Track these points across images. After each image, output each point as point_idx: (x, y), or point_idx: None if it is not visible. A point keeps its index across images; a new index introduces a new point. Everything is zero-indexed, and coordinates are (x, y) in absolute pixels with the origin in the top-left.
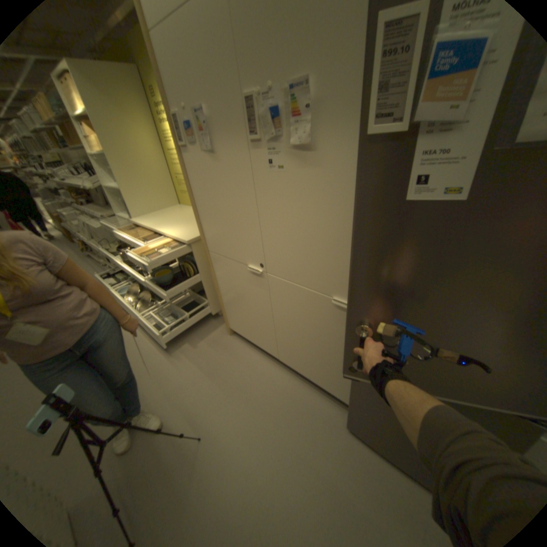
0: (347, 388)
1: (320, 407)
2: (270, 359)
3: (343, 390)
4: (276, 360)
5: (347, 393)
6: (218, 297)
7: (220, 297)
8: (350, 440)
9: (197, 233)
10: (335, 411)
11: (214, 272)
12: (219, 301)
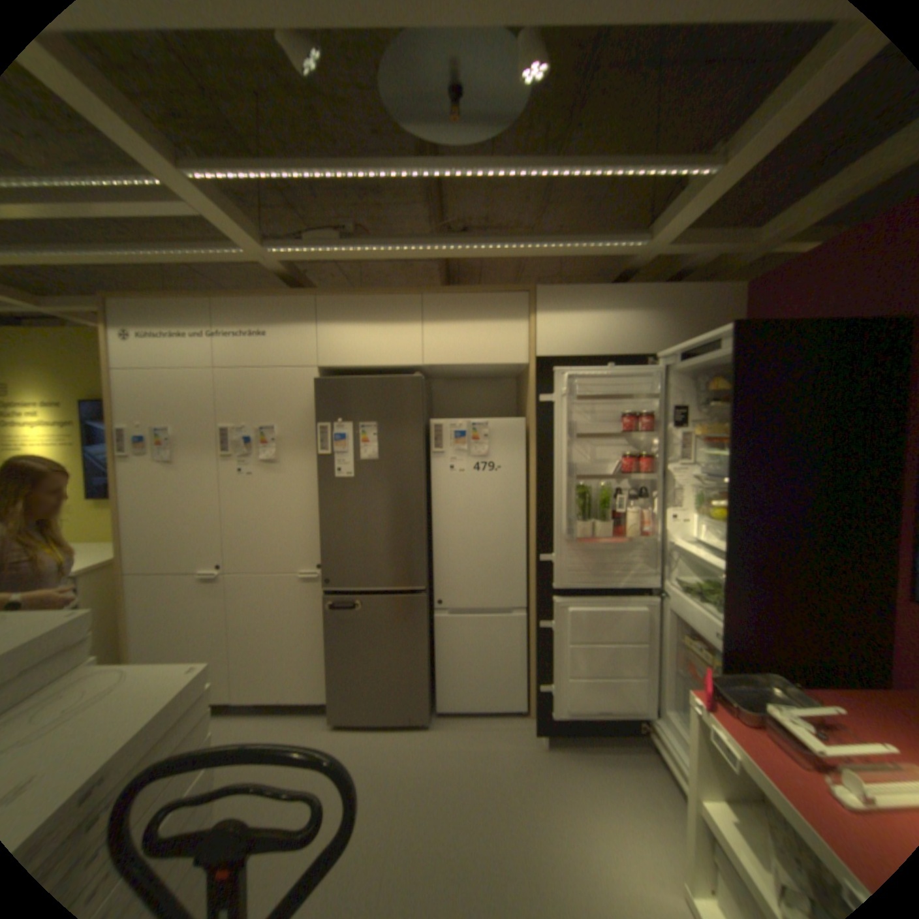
0: (322, 677)
1: (294, 728)
2: (213, 717)
3: (318, 685)
4: (223, 714)
5: (322, 685)
6: (122, 647)
7: (127, 646)
8: (333, 735)
9: (88, 561)
10: (312, 723)
11: (125, 605)
12: (123, 654)
